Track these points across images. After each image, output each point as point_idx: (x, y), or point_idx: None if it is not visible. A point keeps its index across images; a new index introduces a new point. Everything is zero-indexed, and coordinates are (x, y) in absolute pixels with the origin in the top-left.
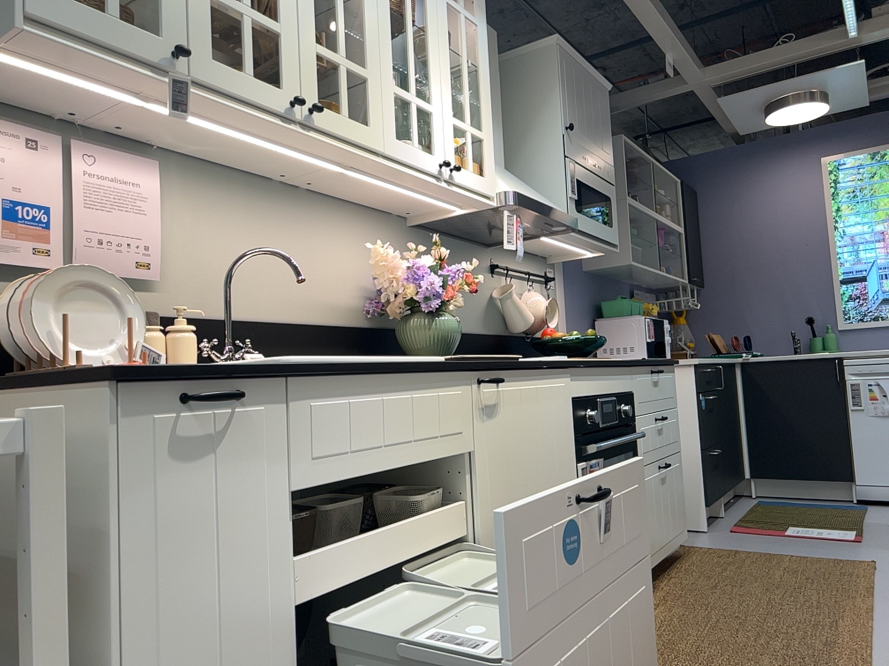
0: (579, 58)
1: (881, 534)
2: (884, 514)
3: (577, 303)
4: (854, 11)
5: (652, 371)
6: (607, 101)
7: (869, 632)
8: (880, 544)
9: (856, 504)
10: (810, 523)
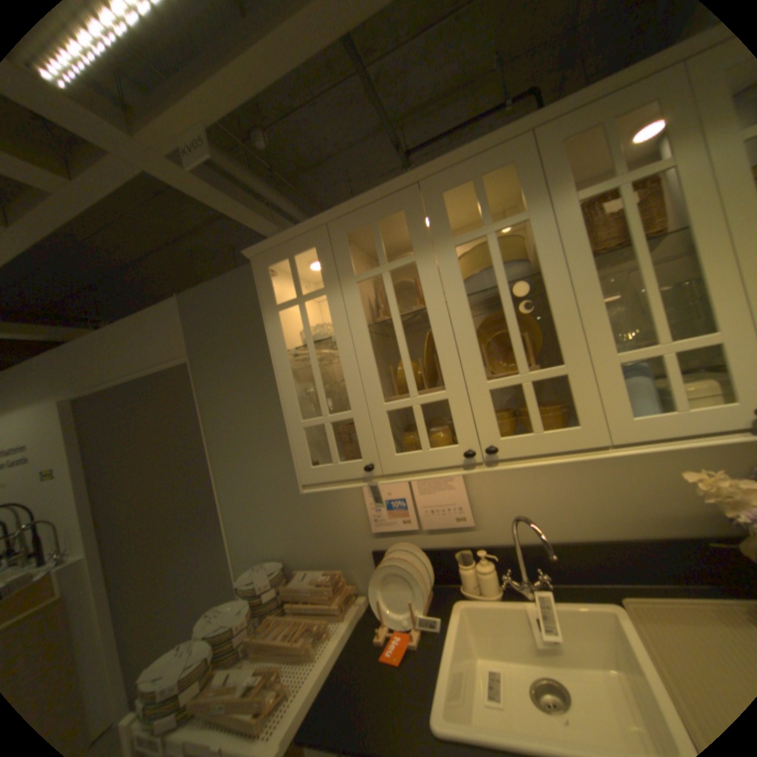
0: None
1: None
2: None
3: None
4: None
5: None
6: None
7: None
8: None
9: None
10: None
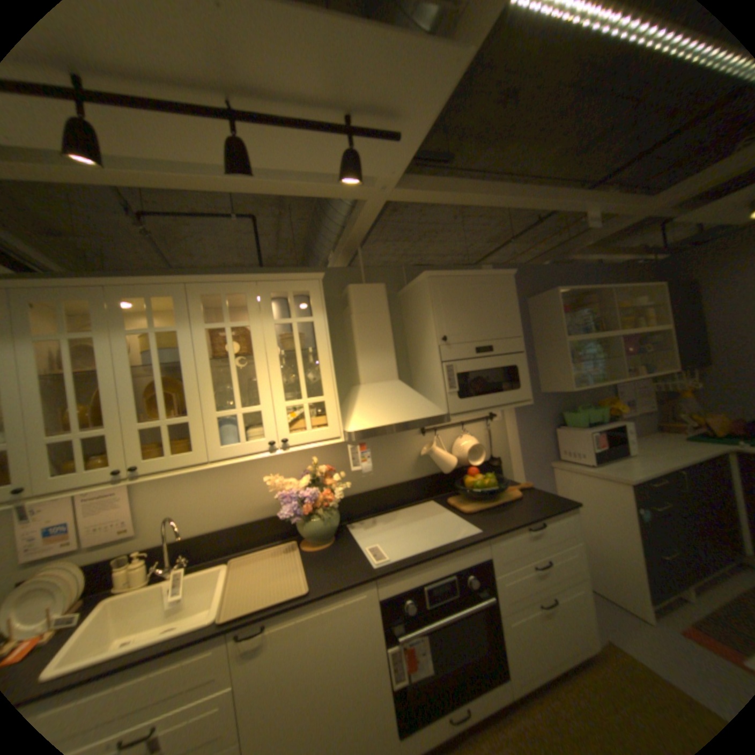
0: (460, 272)
1: None
2: None
3: (532, 422)
4: None
5: (530, 529)
6: (509, 286)
7: None
8: None
9: None
10: None
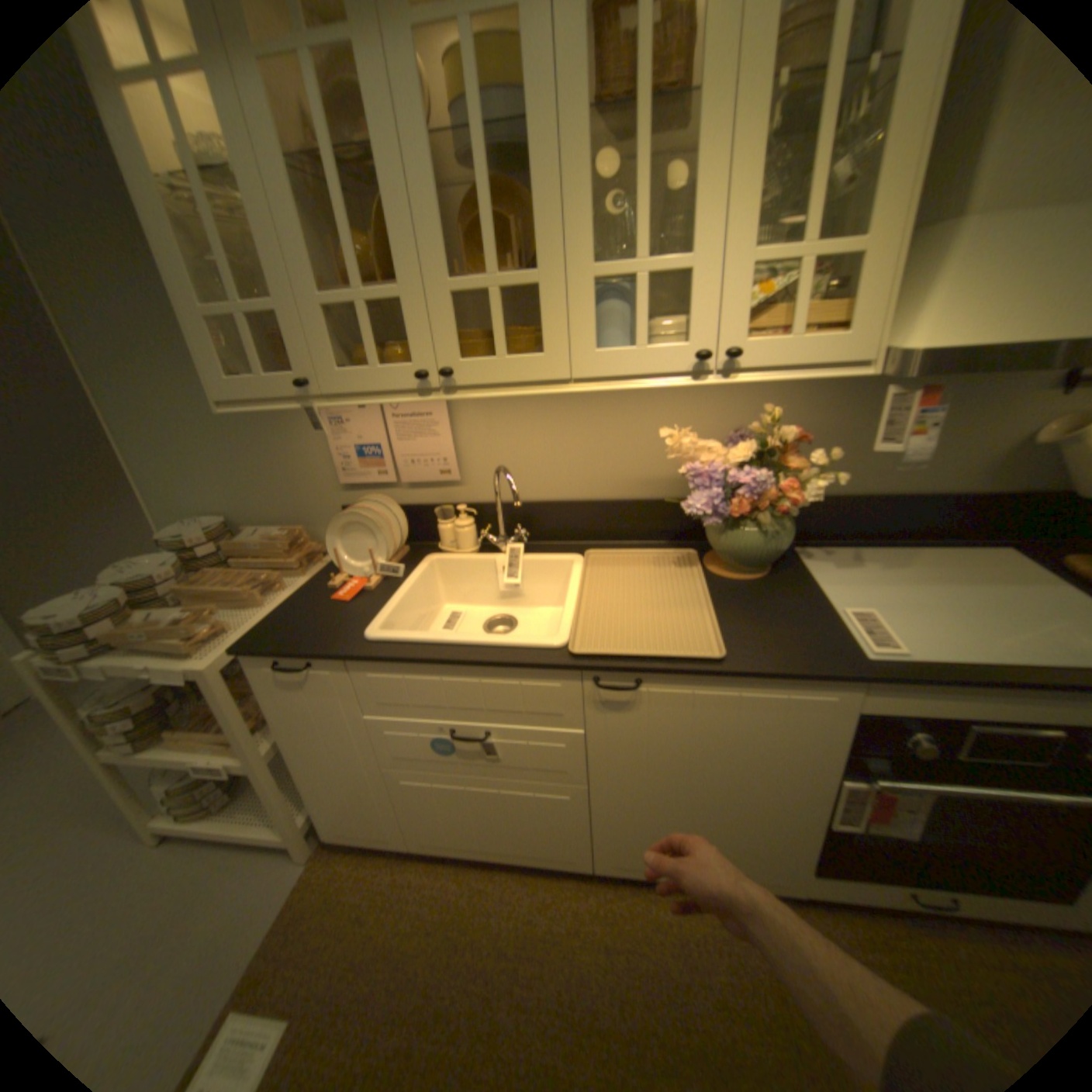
0: None
1: None
2: None
3: None
4: None
5: None
6: None
7: None
8: None
9: None
10: None
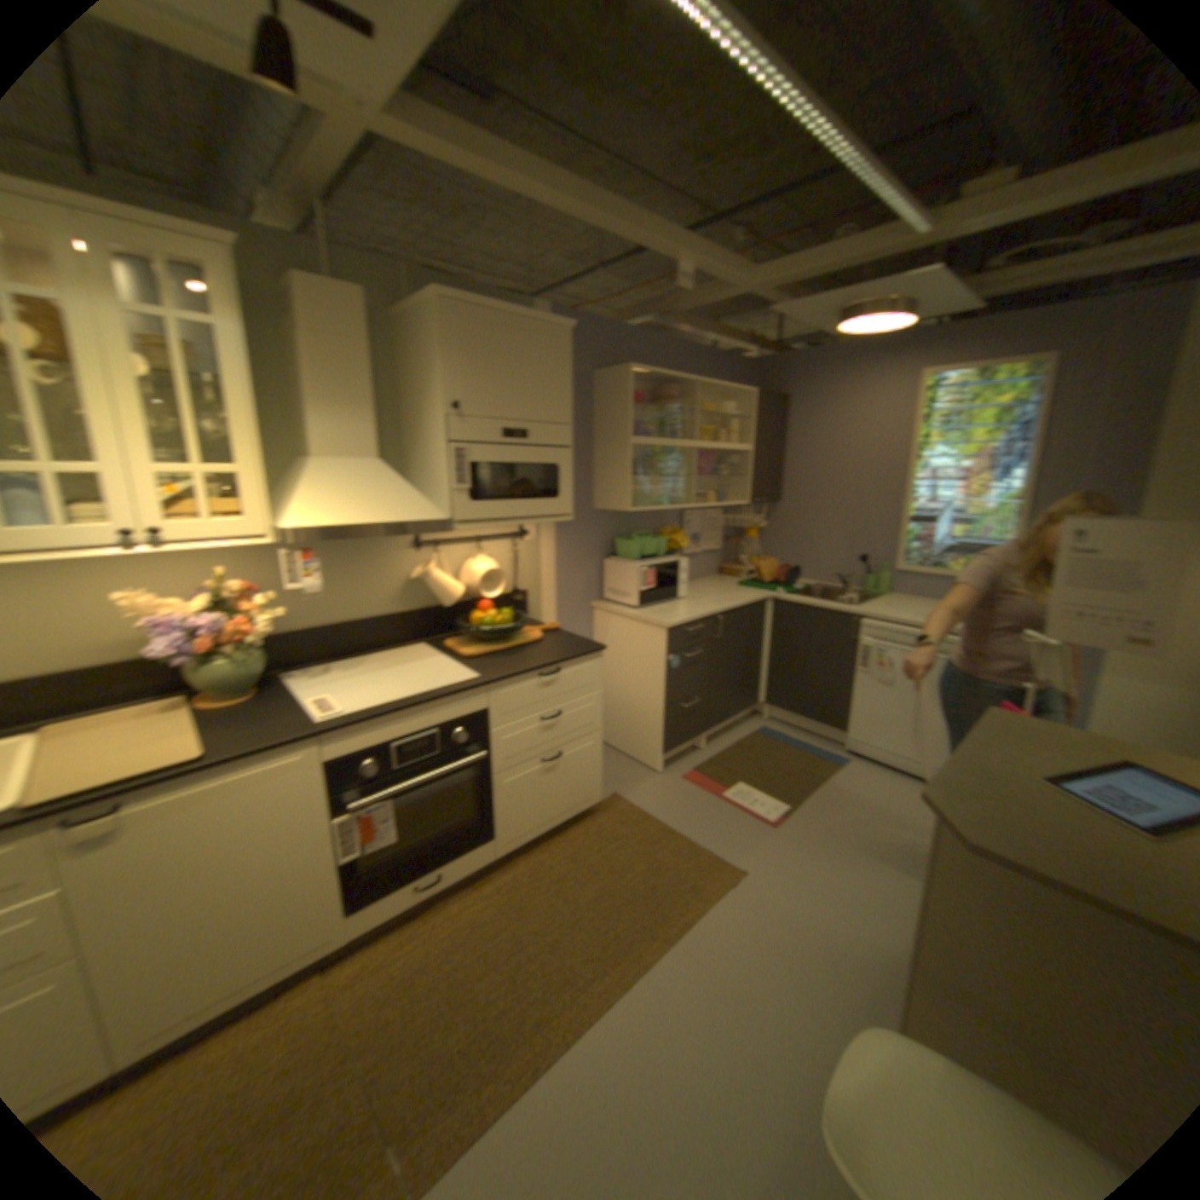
0: (487, 303)
1: (807, 821)
2: (849, 782)
3: (573, 547)
4: (905, 201)
5: (538, 674)
6: (560, 344)
7: (597, 1015)
8: (786, 841)
9: (840, 758)
10: (761, 784)
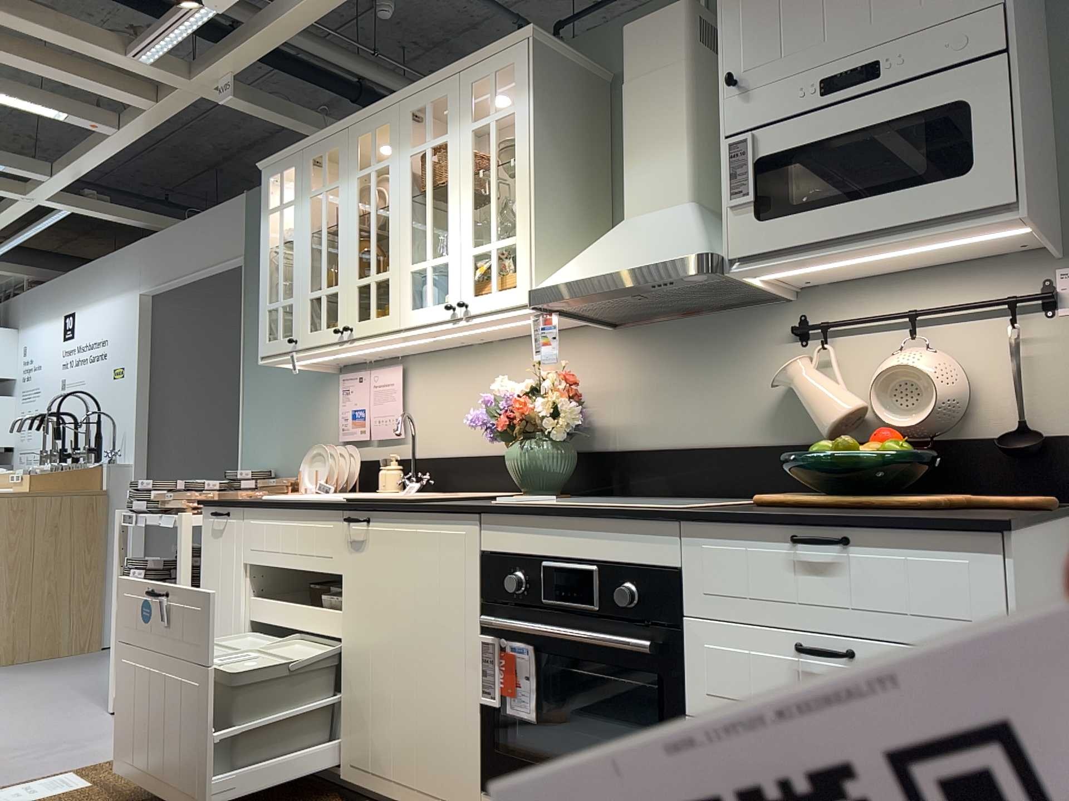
0: None
1: None
2: None
3: None
4: None
5: (794, 536)
6: None
7: None
8: None
9: None
10: None
